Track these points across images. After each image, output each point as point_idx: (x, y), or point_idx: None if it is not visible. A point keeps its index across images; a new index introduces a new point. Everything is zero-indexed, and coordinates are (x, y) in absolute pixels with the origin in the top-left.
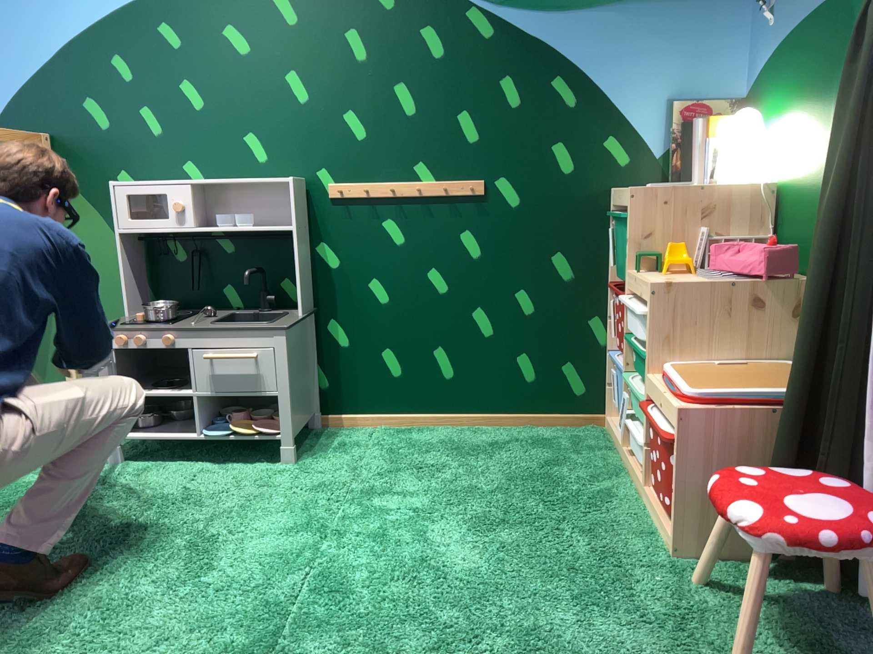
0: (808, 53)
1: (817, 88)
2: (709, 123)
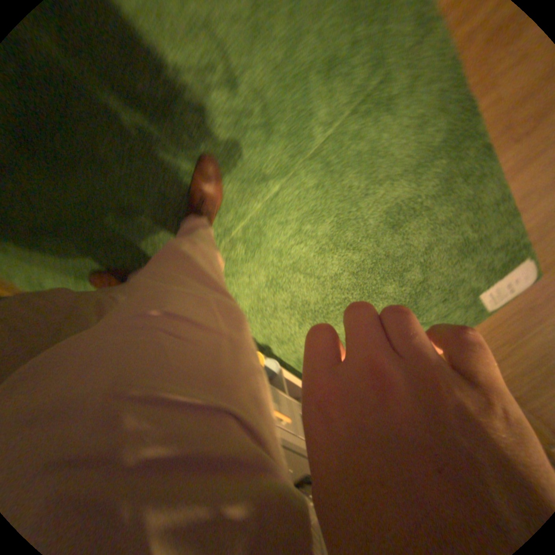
0: None
1: None
2: None
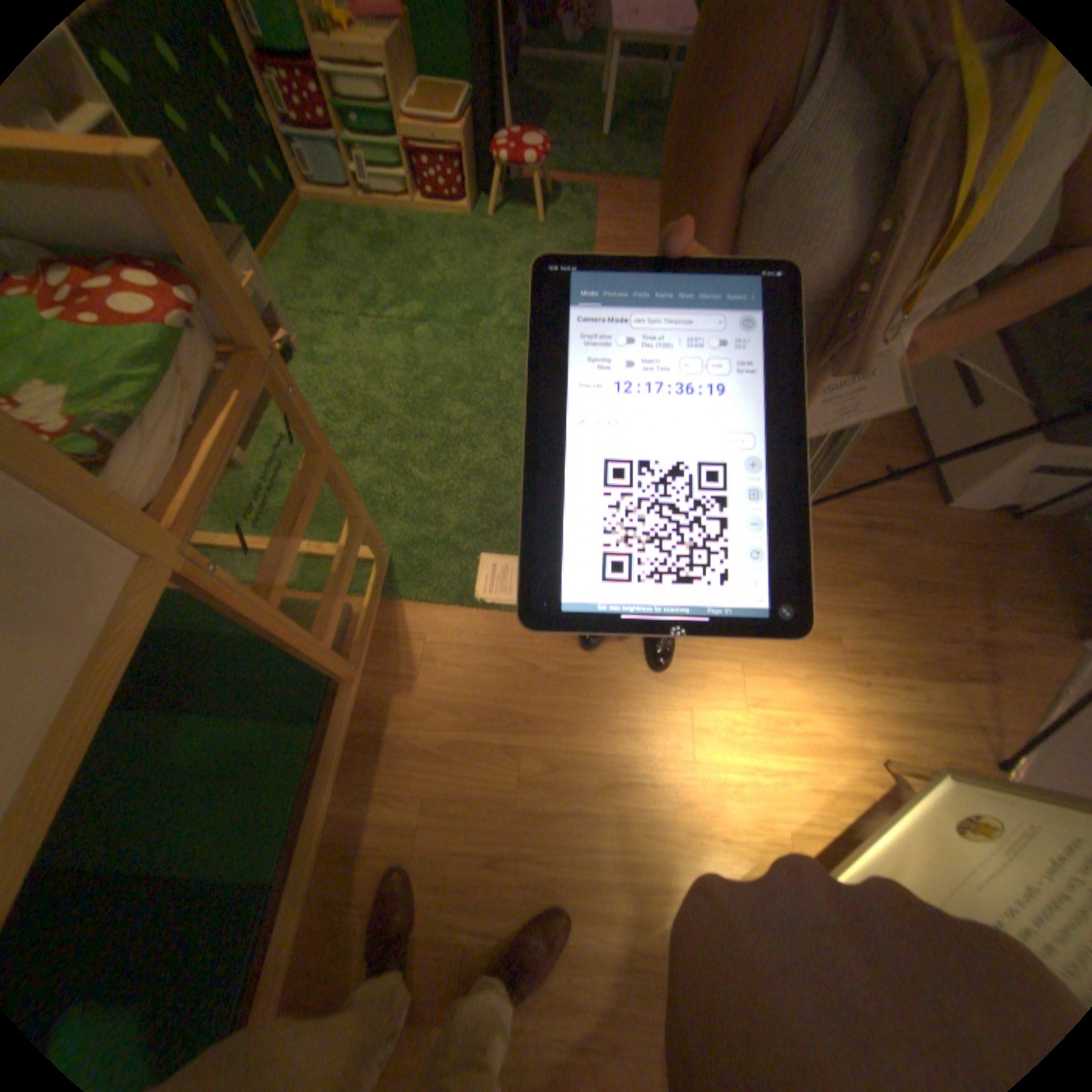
0: None
1: None
2: None
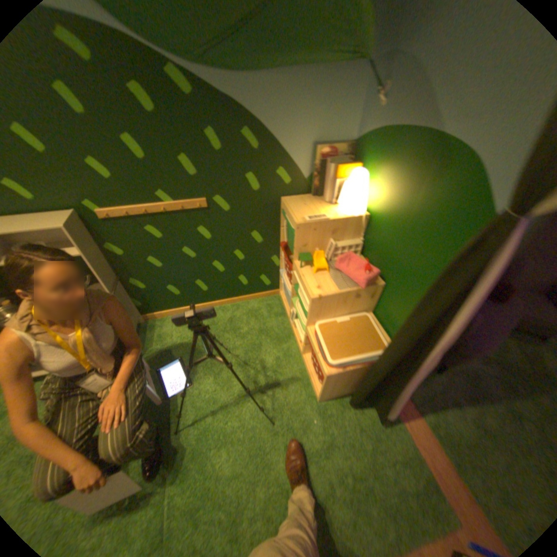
0: (407, 155)
1: (408, 184)
2: (338, 170)
